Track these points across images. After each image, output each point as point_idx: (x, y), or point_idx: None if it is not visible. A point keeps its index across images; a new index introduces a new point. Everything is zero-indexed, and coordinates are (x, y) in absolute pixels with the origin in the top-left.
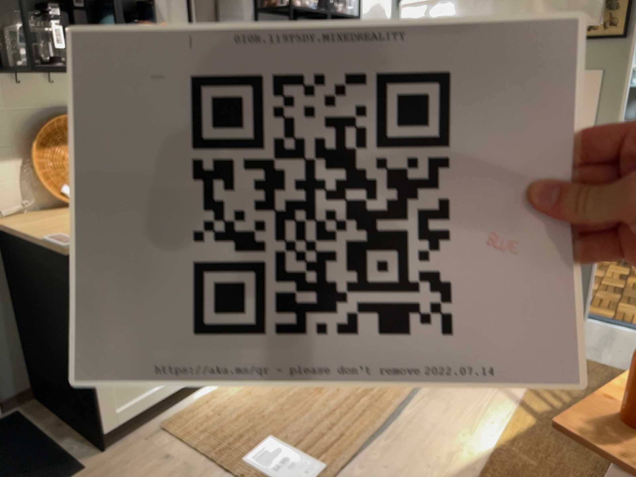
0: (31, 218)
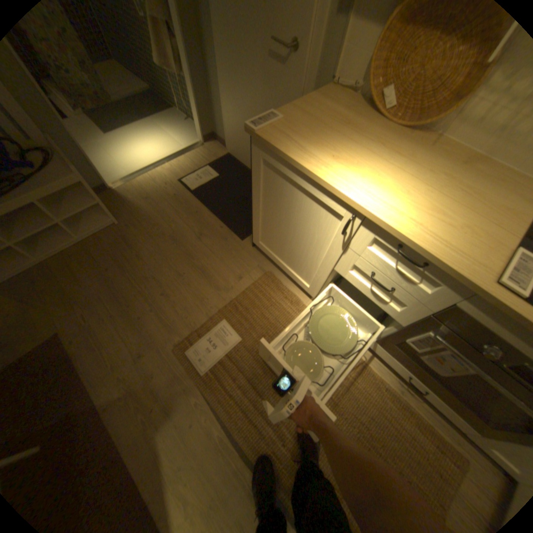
0: (343, 97)
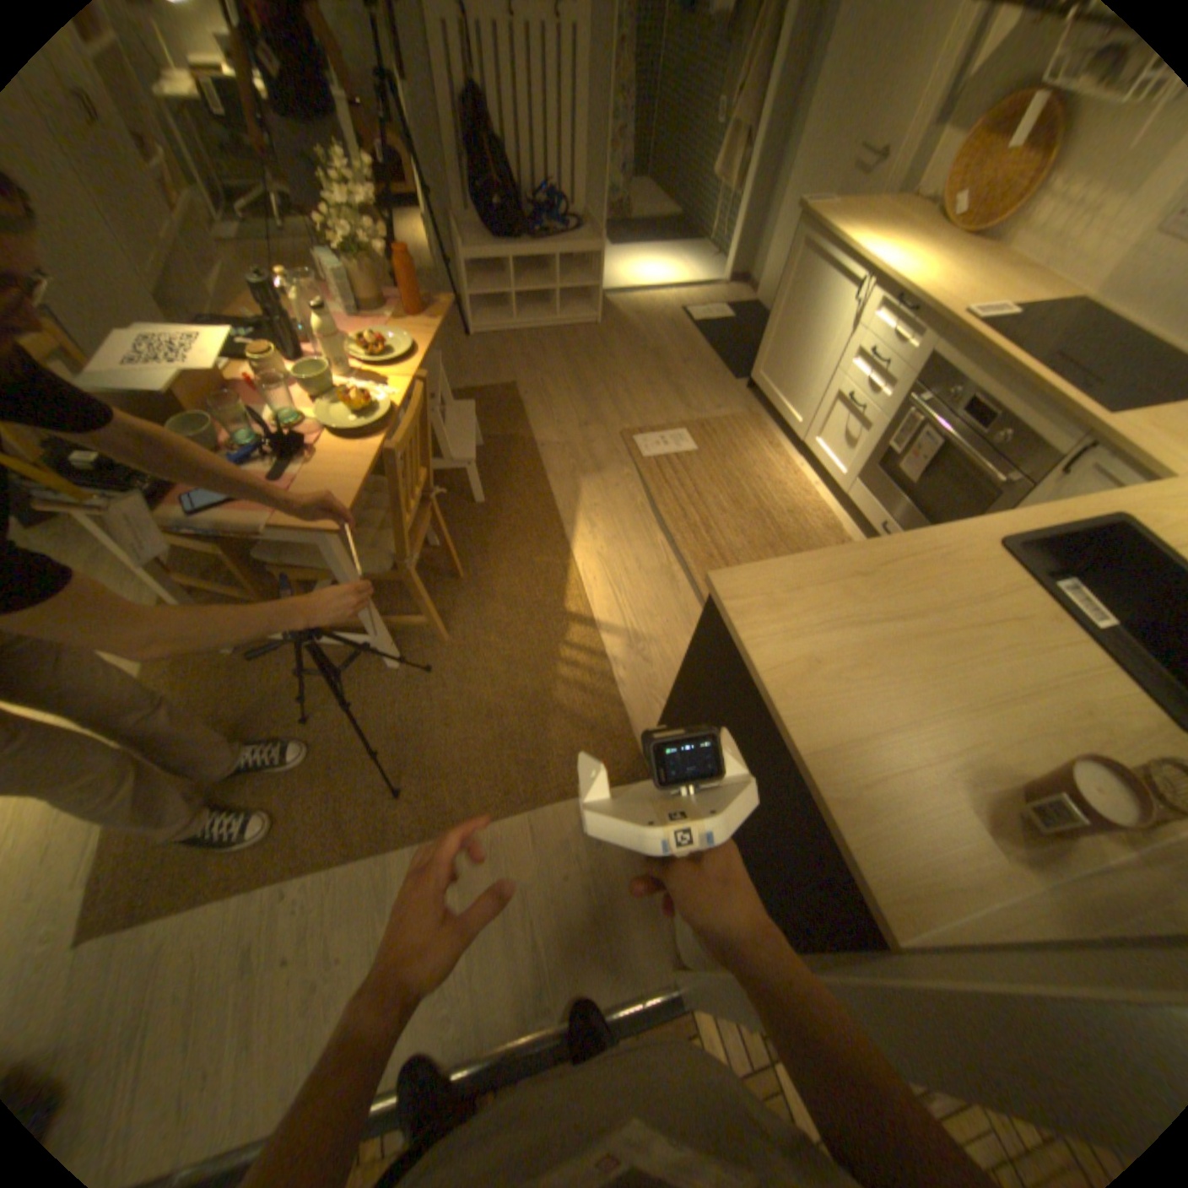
0: (912, 206)
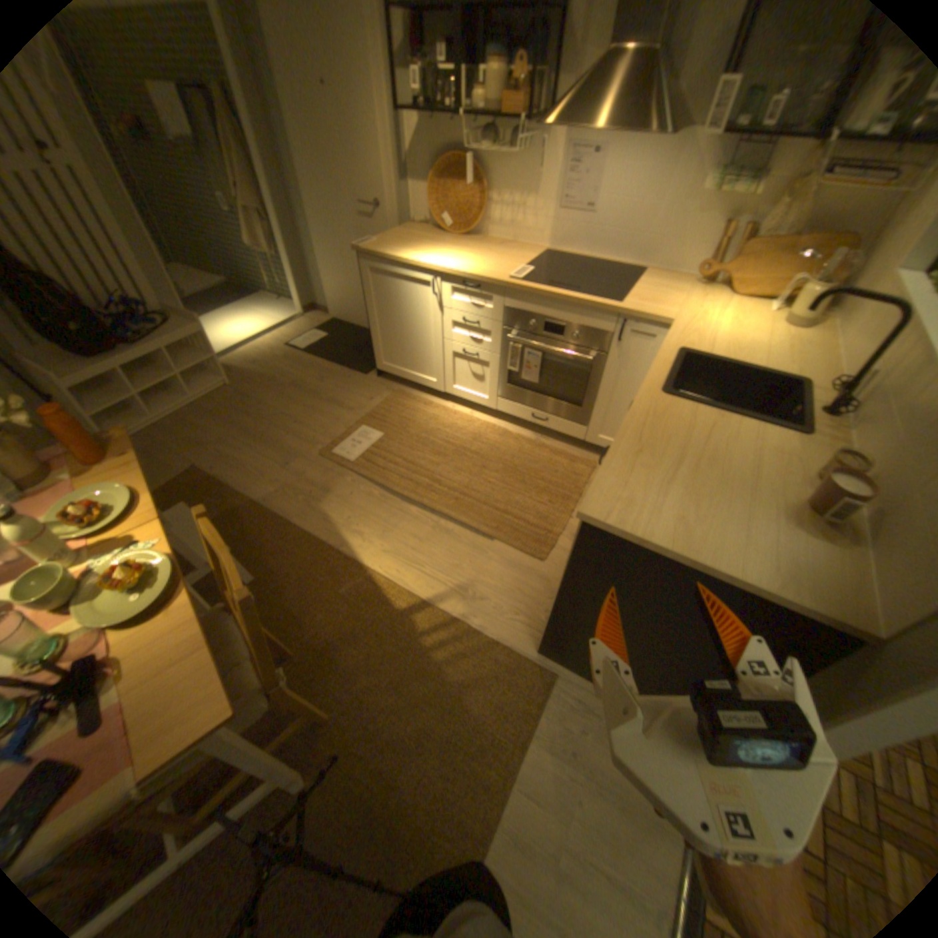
0: (416, 229)
